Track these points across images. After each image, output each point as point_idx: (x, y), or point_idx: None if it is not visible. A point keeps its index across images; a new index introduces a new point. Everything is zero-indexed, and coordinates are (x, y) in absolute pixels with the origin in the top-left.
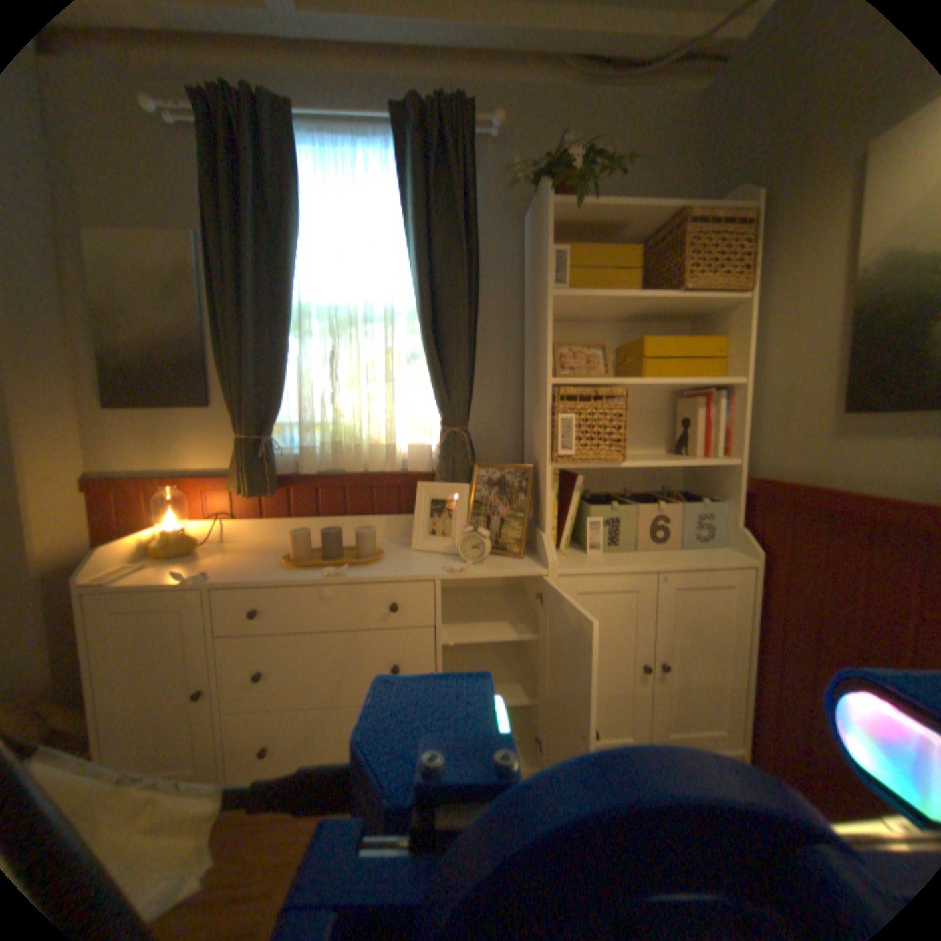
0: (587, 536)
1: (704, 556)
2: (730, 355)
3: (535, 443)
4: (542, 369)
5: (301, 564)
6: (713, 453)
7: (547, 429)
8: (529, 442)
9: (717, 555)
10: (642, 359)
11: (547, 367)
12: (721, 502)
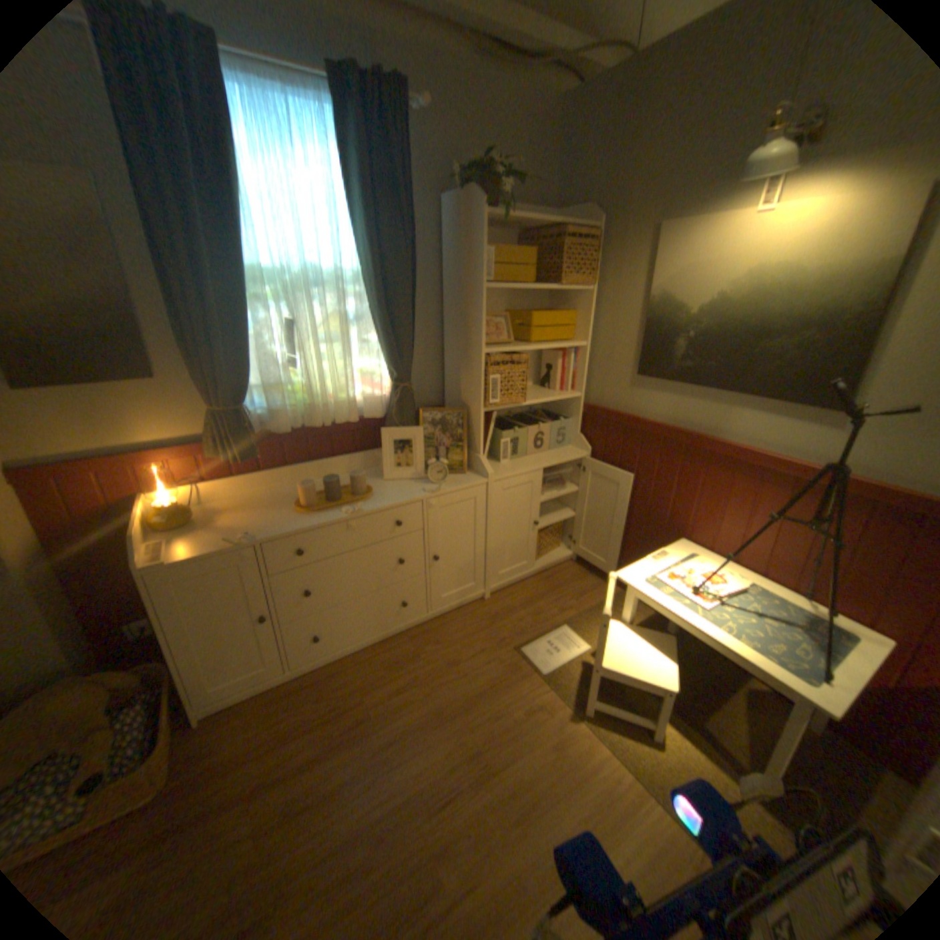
0: (496, 451)
1: (560, 454)
2: (576, 324)
3: (462, 391)
4: (473, 341)
5: (318, 510)
6: (564, 389)
7: (480, 386)
8: (452, 387)
9: (566, 452)
10: (530, 328)
11: (480, 342)
12: (566, 418)
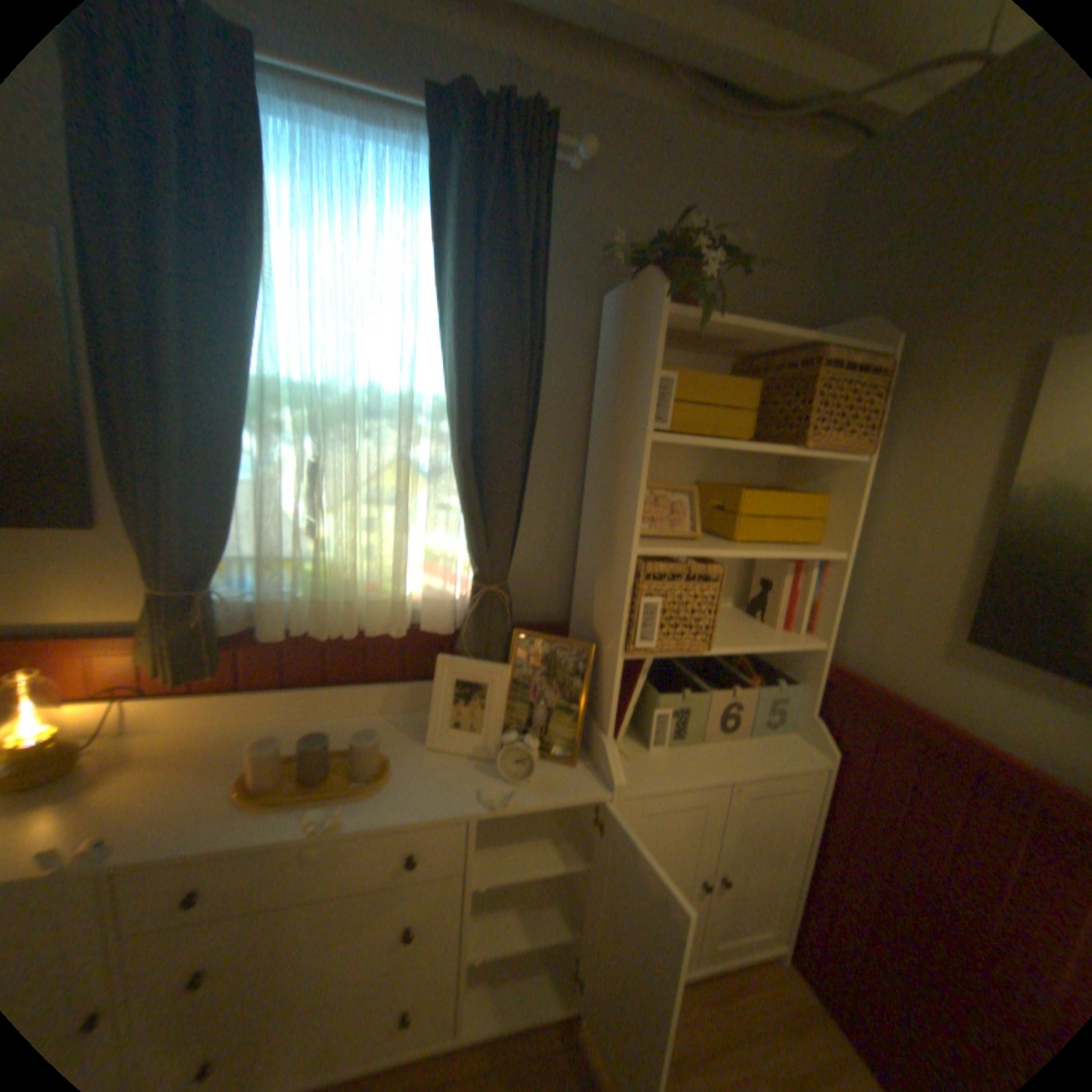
0: (648, 726)
1: (776, 752)
2: (830, 519)
3: (596, 610)
4: (622, 530)
5: (264, 807)
6: (794, 629)
7: (623, 613)
8: (584, 599)
9: (789, 750)
10: (737, 517)
11: (632, 534)
12: (794, 681)
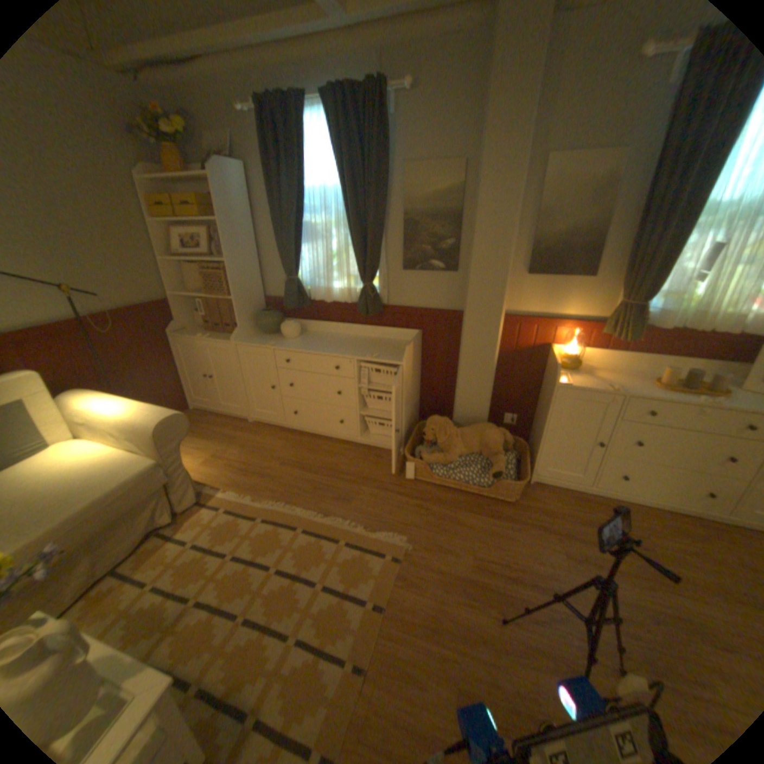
0: None
1: None
2: None
3: None
4: None
5: (677, 391)
6: None
7: None
8: None
9: None
10: None
11: None
12: None
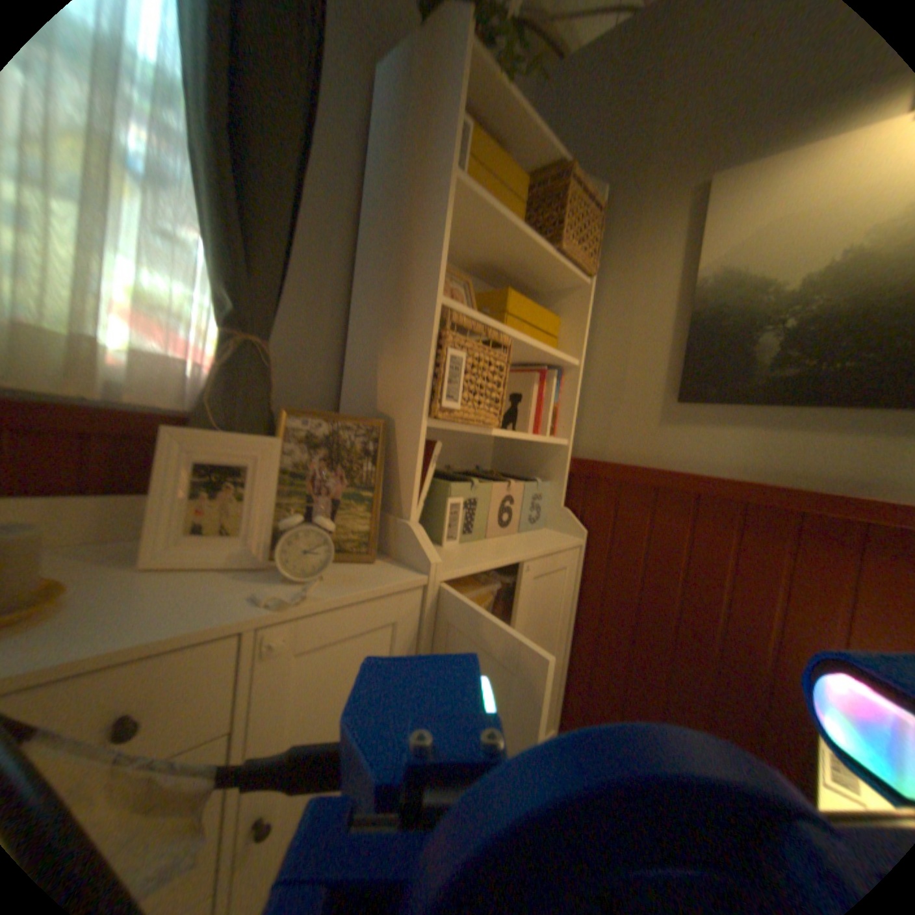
0: (437, 523)
1: (539, 538)
2: (560, 339)
3: (383, 391)
4: (420, 284)
5: None
6: (540, 433)
7: (427, 370)
8: (361, 391)
9: (546, 537)
10: (503, 316)
11: (436, 280)
12: (540, 482)
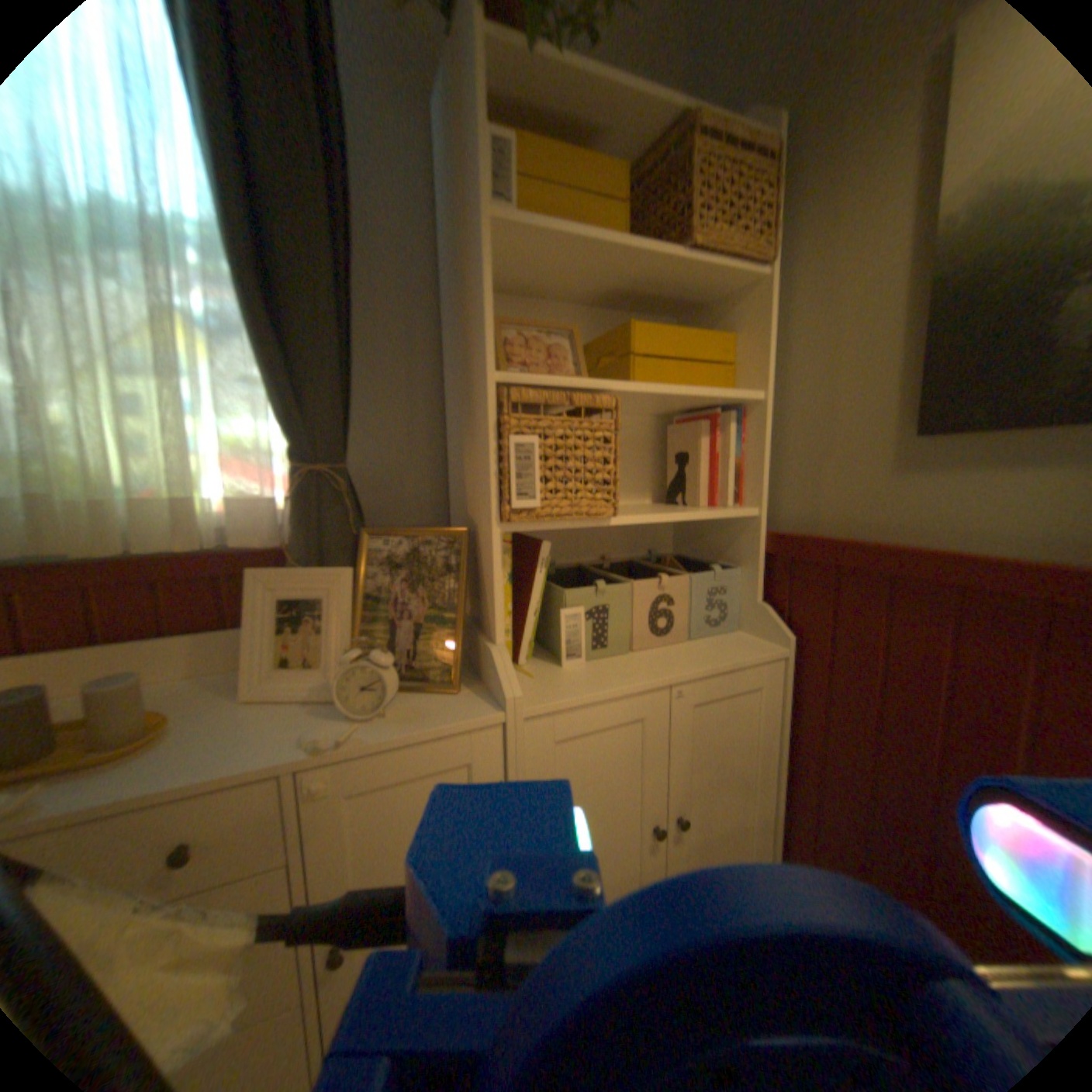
0: (560, 636)
1: (720, 648)
2: (740, 362)
3: (472, 490)
4: (480, 359)
5: None
6: (720, 501)
7: (494, 464)
8: (461, 489)
9: (735, 644)
10: (630, 358)
11: (489, 352)
12: (730, 568)
